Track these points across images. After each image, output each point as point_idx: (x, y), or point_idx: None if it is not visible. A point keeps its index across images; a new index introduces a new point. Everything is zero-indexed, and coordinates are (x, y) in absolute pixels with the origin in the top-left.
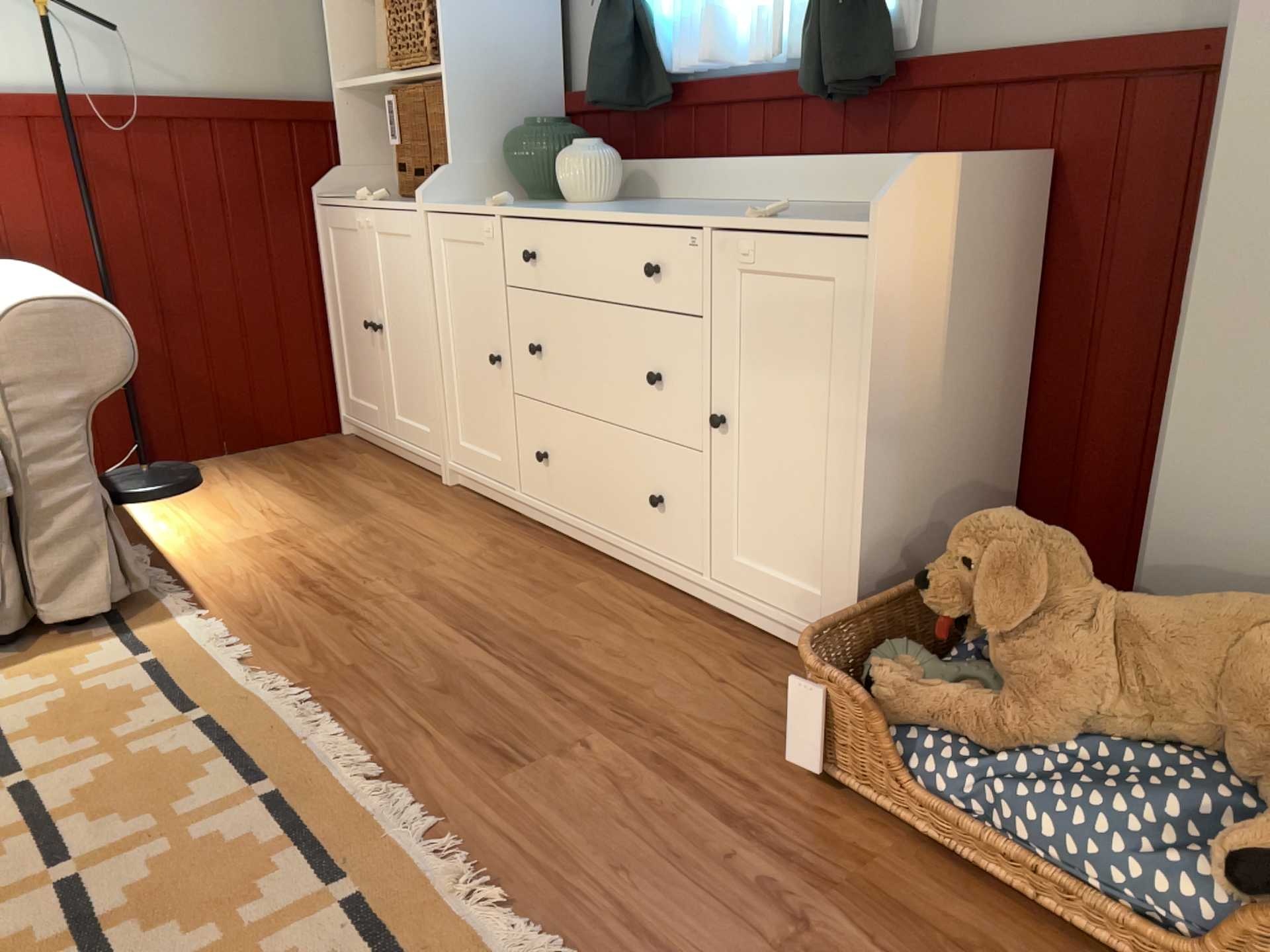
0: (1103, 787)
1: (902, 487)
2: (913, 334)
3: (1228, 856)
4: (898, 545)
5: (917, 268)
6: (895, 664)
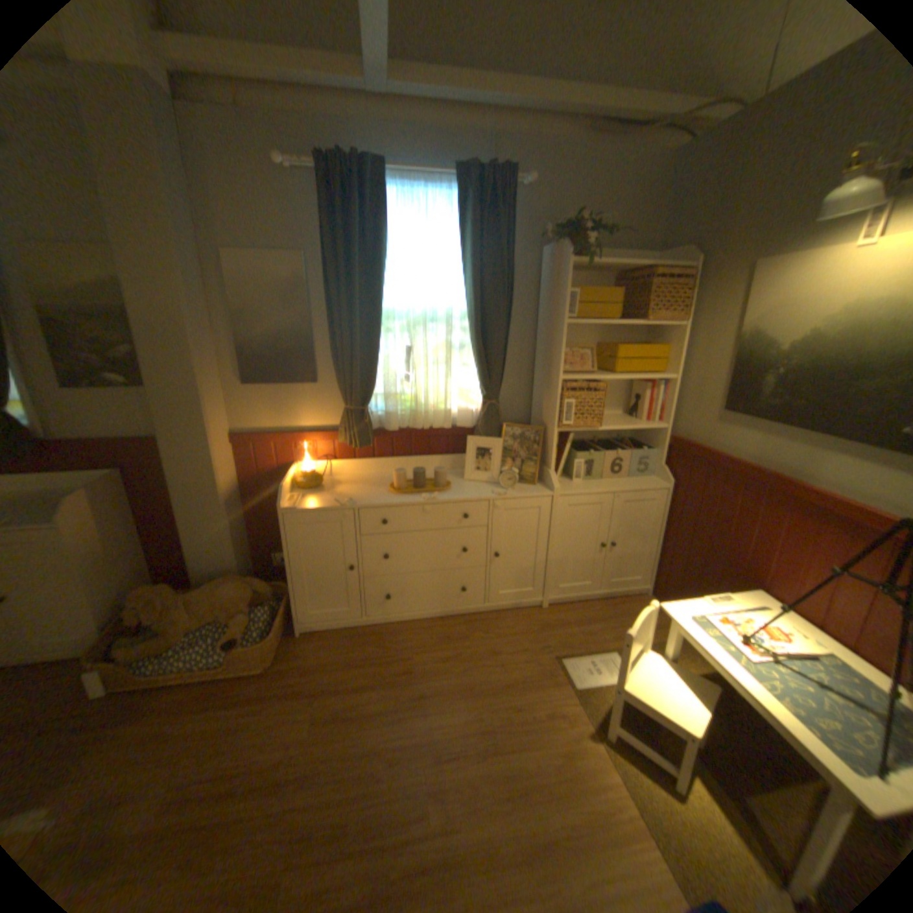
0: (191, 648)
1: (101, 591)
2: (86, 547)
3: (219, 648)
4: (107, 608)
5: (80, 528)
6: (120, 649)
